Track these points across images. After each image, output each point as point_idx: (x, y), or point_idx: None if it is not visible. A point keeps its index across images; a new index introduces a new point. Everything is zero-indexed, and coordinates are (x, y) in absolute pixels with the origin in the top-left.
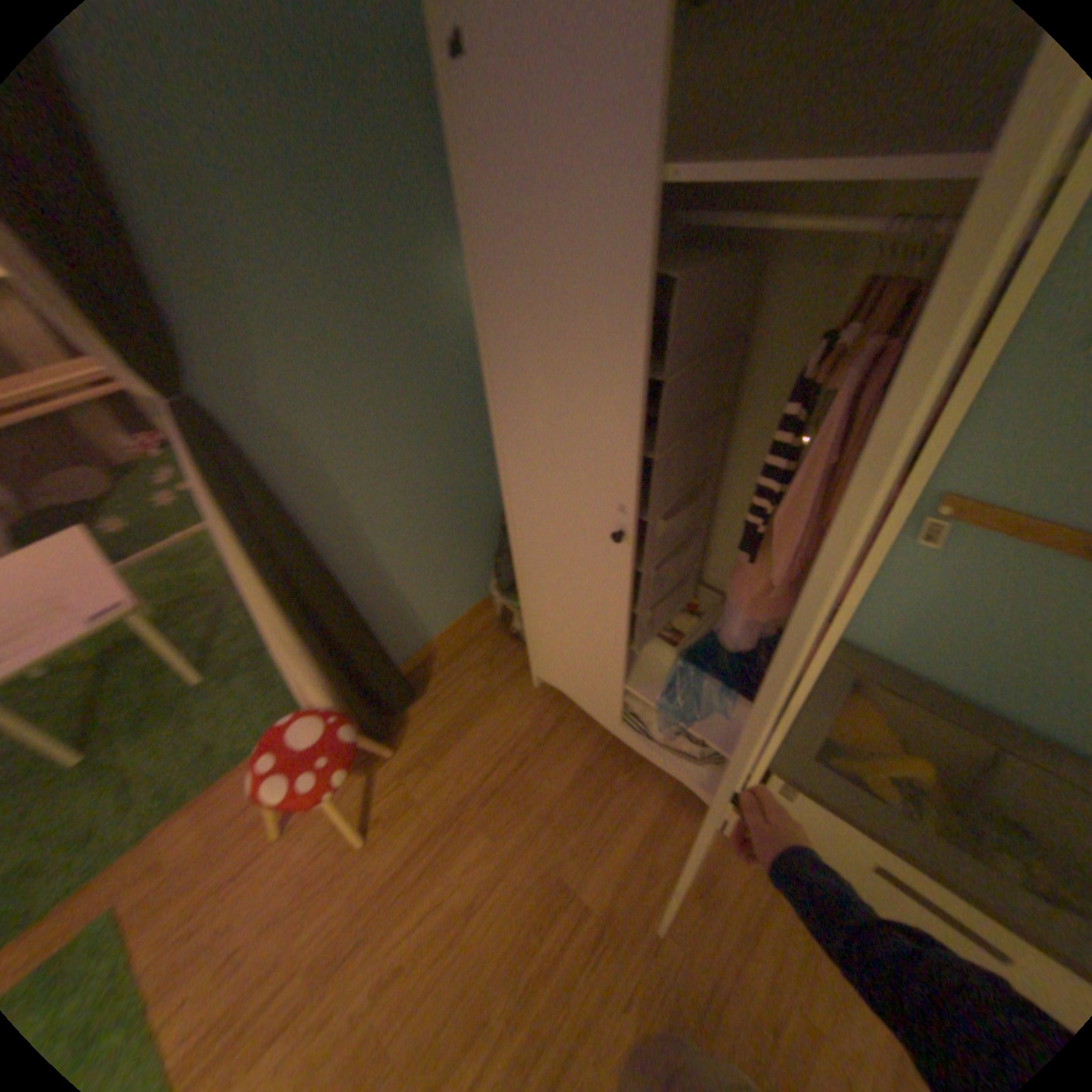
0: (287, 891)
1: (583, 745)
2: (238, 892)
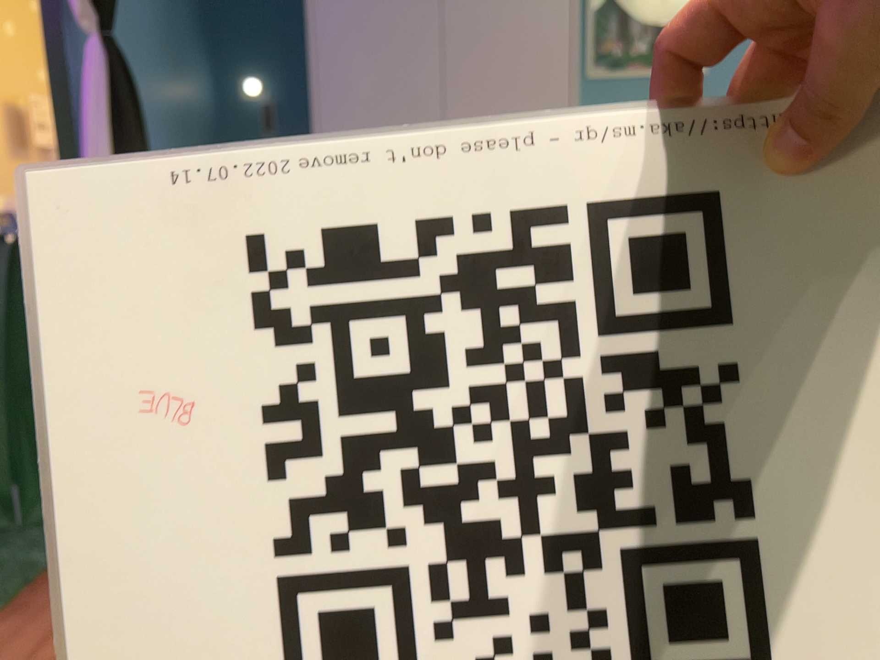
0: None
1: None
2: None
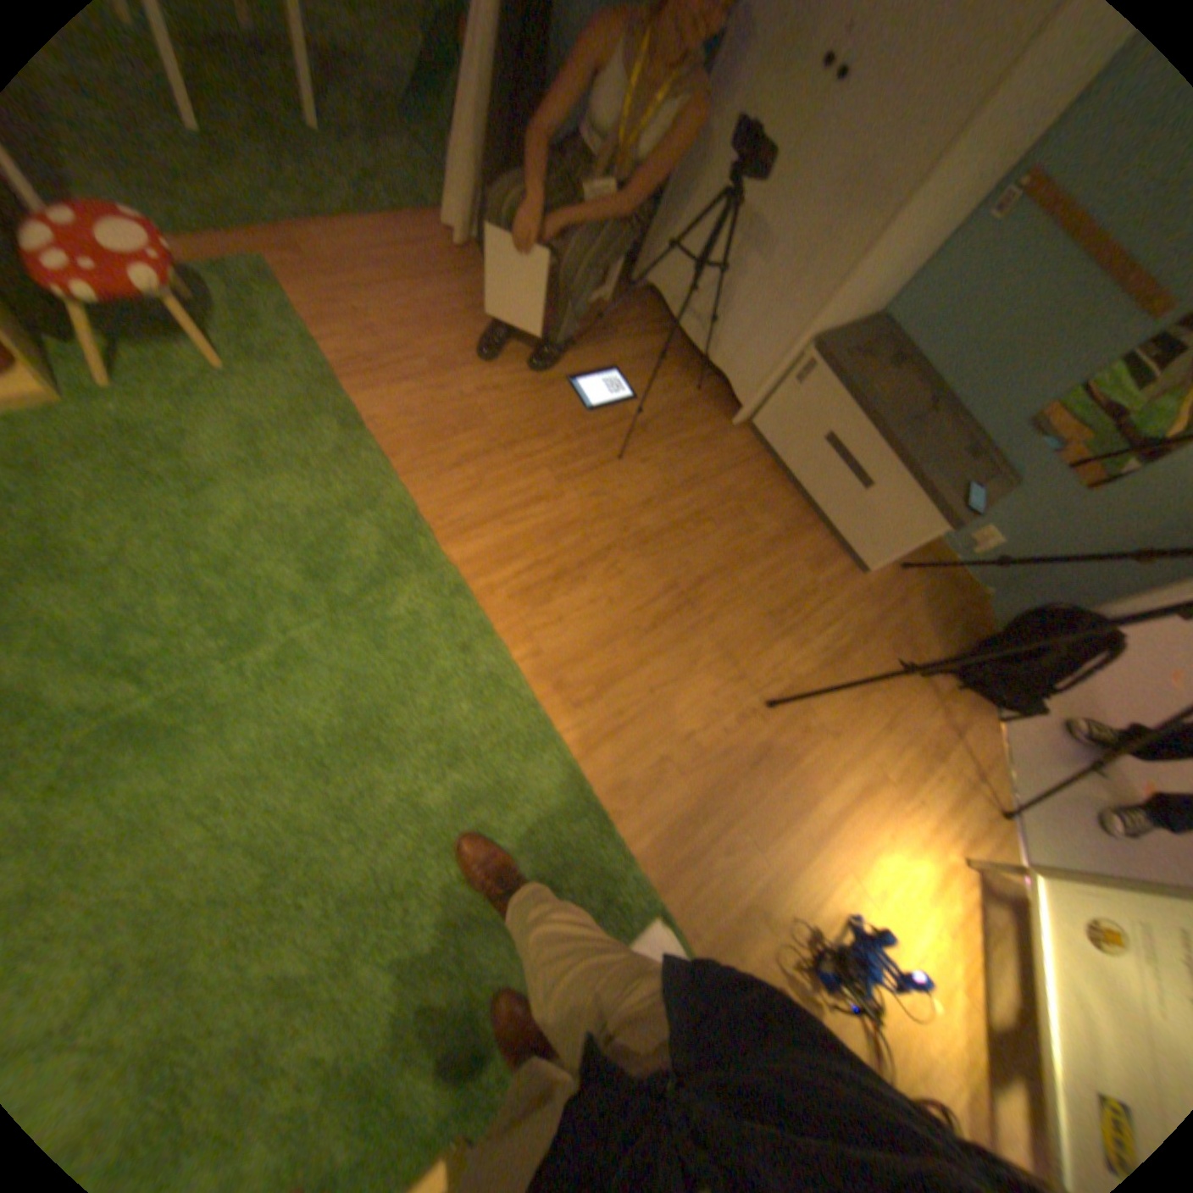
0: (411, 318)
1: (652, 344)
2: (370, 301)
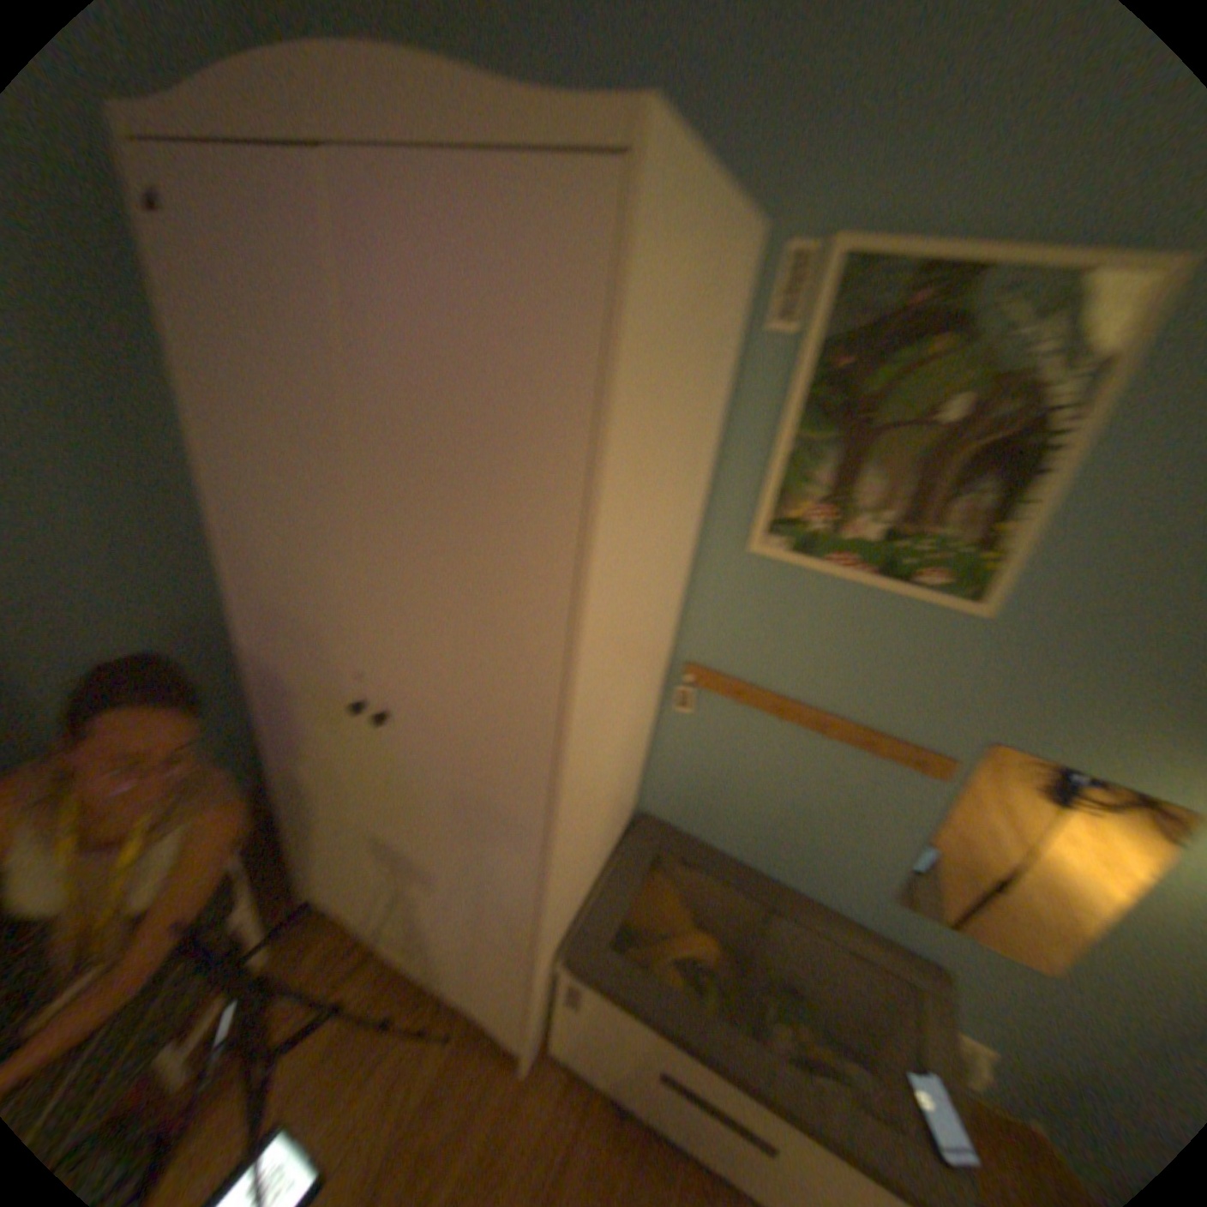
0: None
1: (351, 994)
2: None
